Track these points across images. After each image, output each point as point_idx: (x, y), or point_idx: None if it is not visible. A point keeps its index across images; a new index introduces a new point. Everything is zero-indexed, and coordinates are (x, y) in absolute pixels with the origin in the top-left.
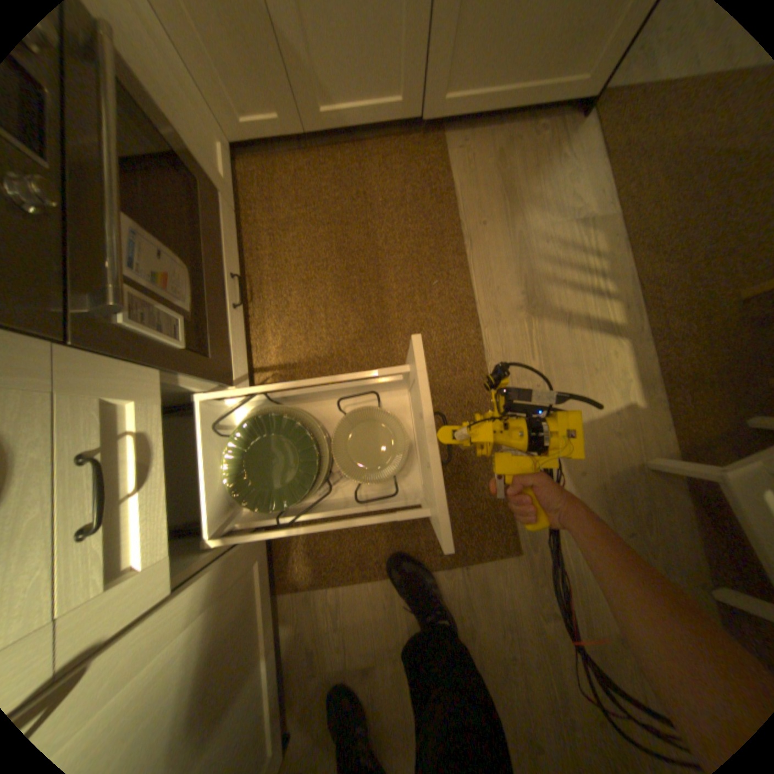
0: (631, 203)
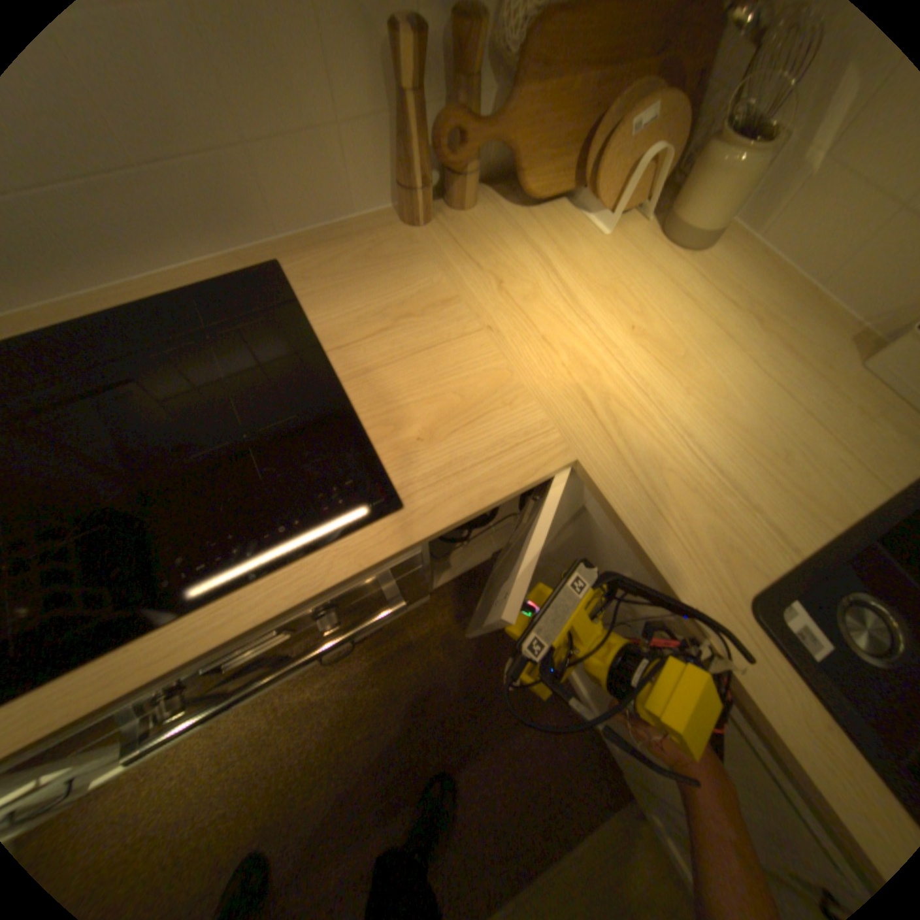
0: None
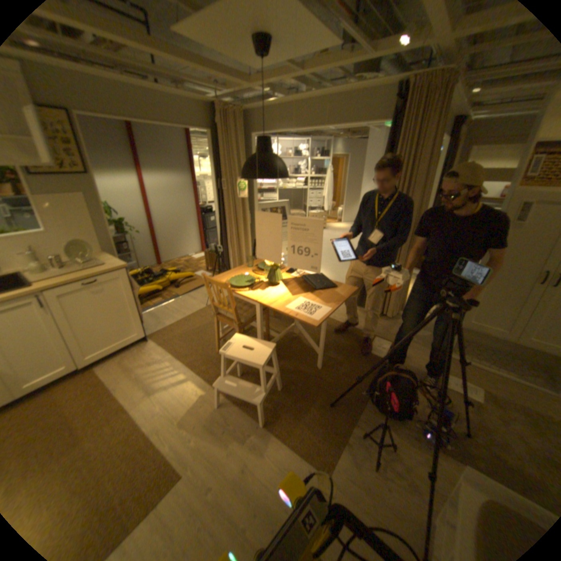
0: (173, 349)
